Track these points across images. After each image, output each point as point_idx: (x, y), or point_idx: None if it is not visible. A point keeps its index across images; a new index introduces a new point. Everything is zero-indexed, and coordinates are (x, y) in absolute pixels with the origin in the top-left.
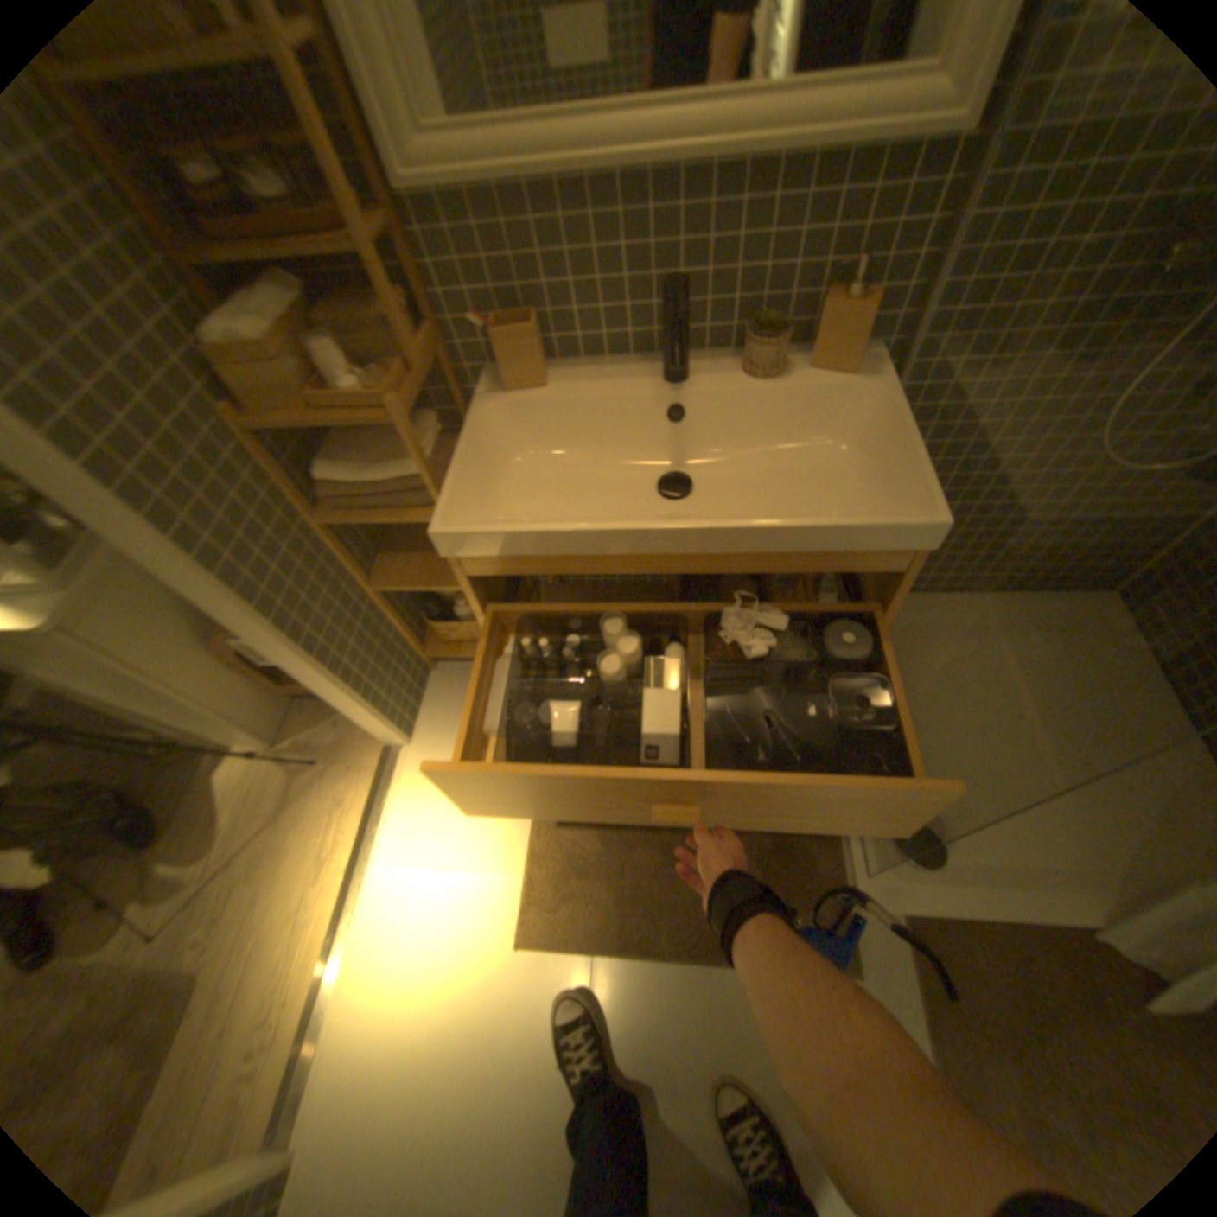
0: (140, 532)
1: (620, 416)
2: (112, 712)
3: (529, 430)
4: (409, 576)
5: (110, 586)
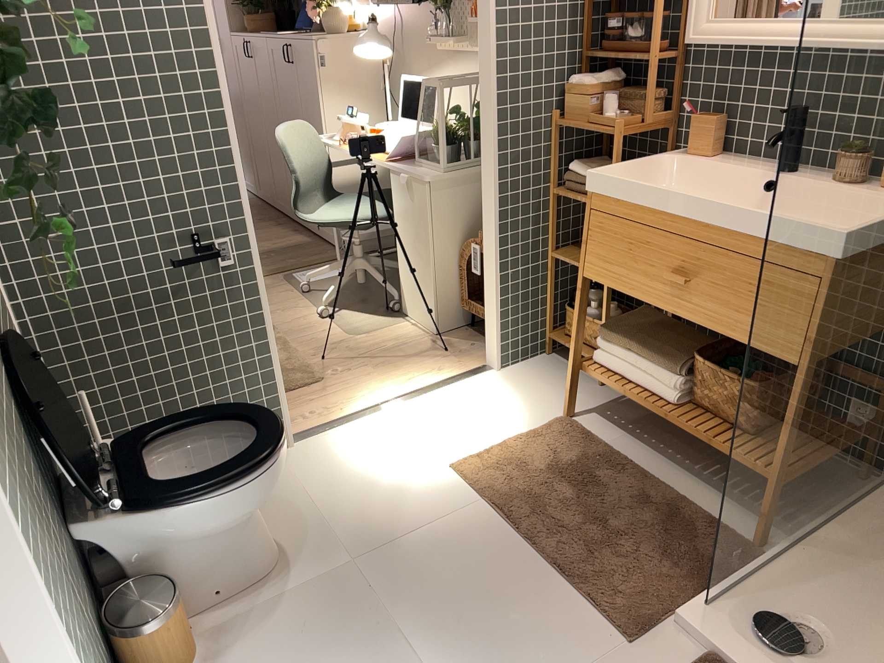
0: (490, 133)
1: (740, 189)
2: (399, 265)
3: (684, 181)
4: (573, 249)
5: (454, 189)
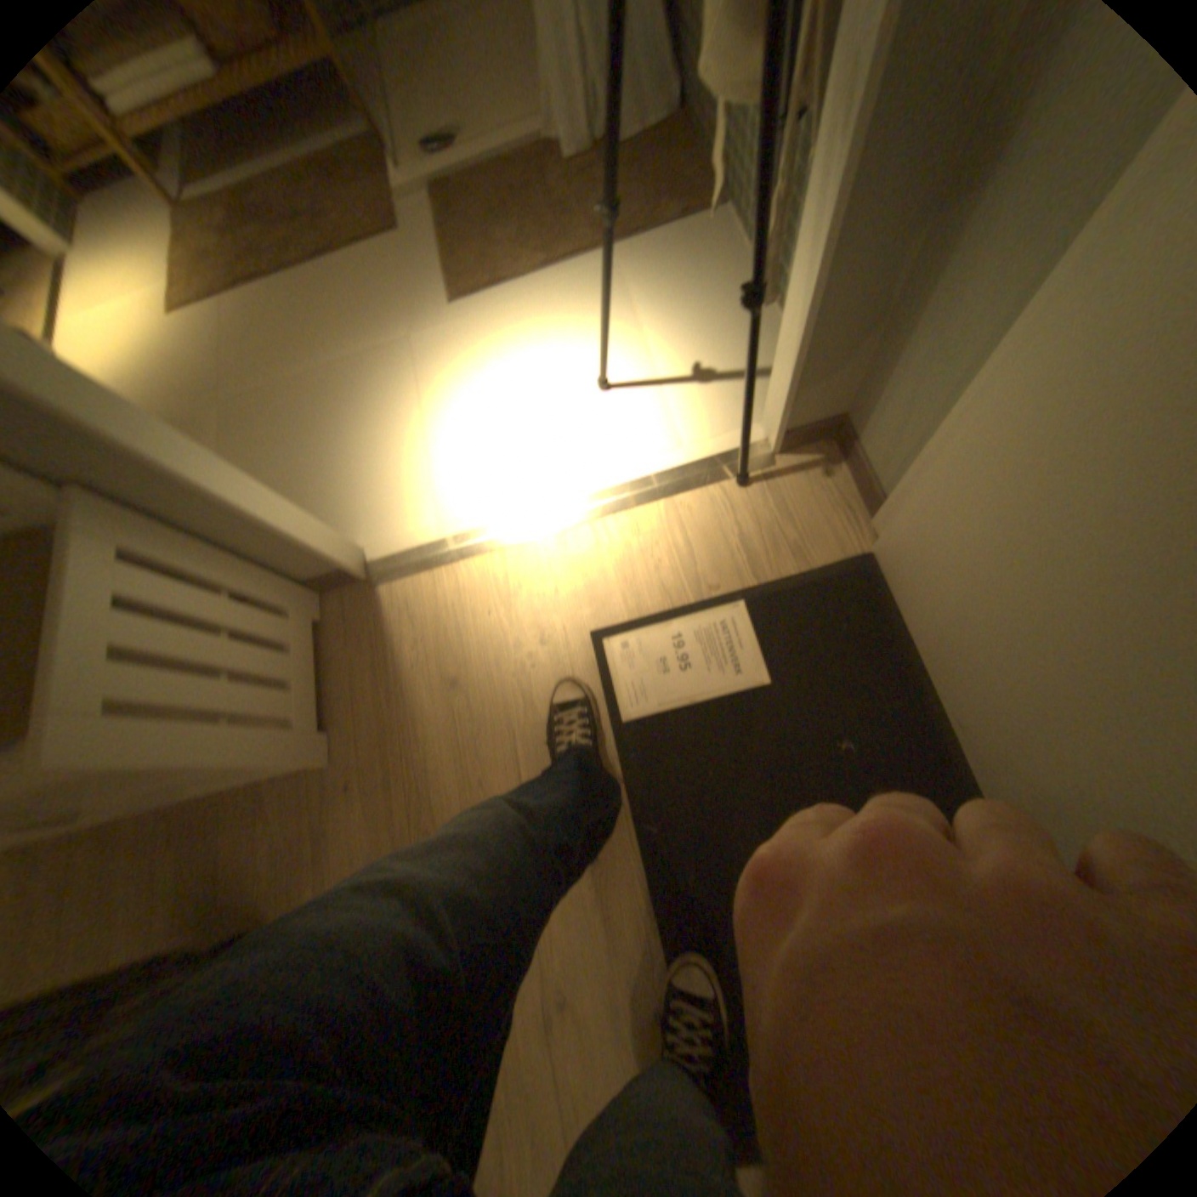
0: None
1: None
2: None
3: None
4: None
5: None
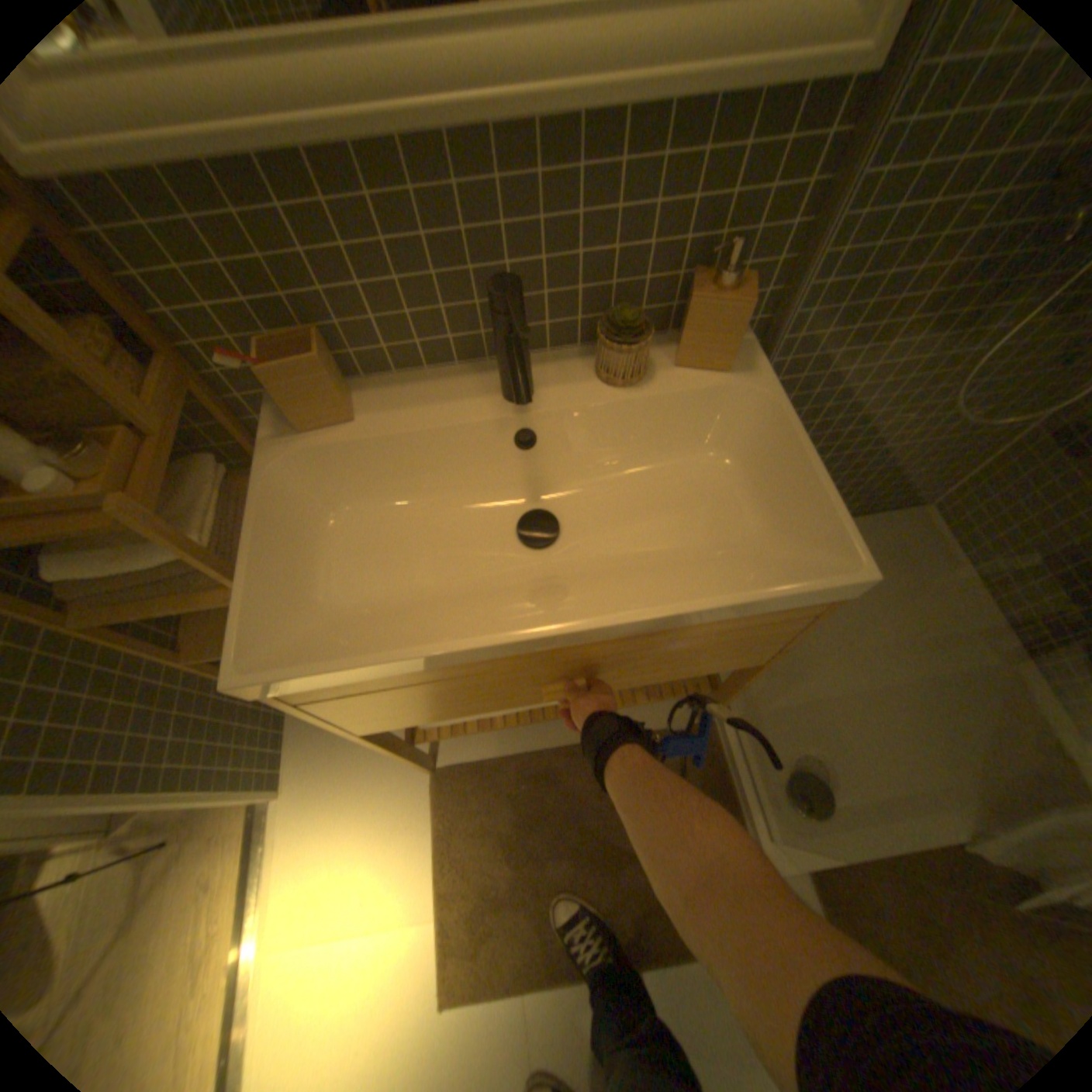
0: None
1: (455, 443)
2: None
3: (340, 476)
4: None
5: None
